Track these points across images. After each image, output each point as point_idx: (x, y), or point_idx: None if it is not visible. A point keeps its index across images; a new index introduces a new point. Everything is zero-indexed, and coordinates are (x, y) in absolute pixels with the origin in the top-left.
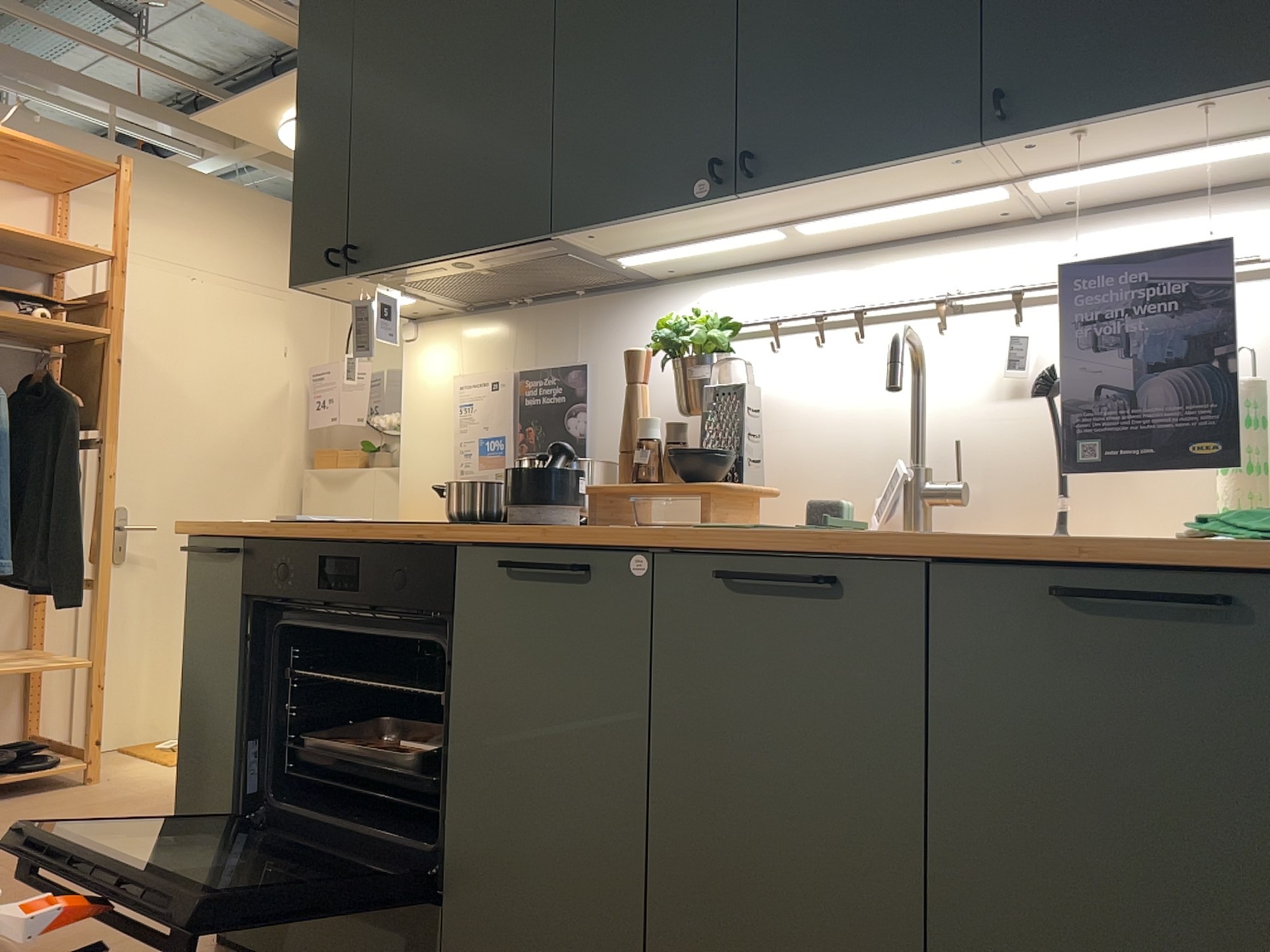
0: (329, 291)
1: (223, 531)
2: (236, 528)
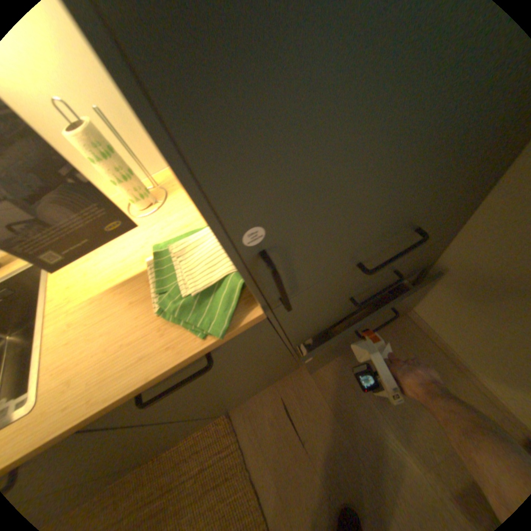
0: None
1: None
2: None
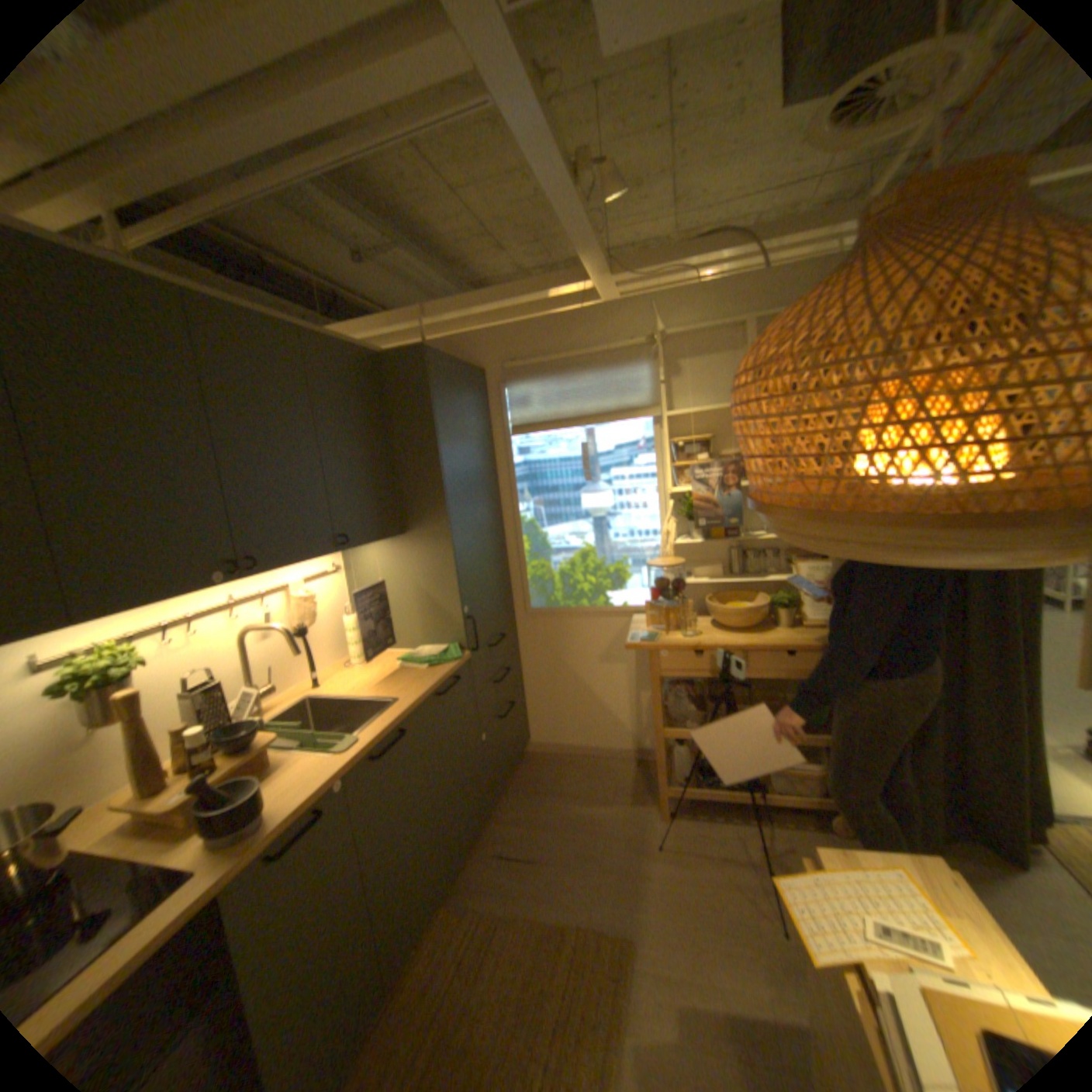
0: None
1: None
2: None
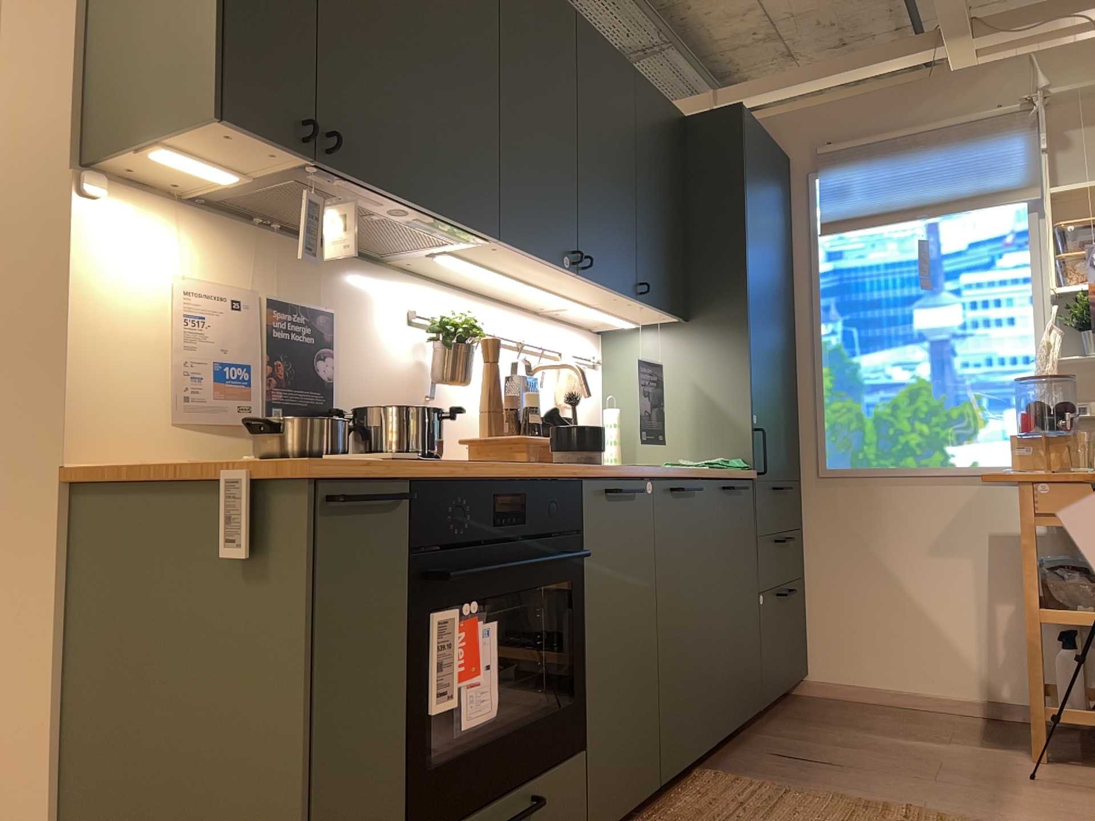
0: (219, 139)
1: (389, 472)
2: (412, 469)
